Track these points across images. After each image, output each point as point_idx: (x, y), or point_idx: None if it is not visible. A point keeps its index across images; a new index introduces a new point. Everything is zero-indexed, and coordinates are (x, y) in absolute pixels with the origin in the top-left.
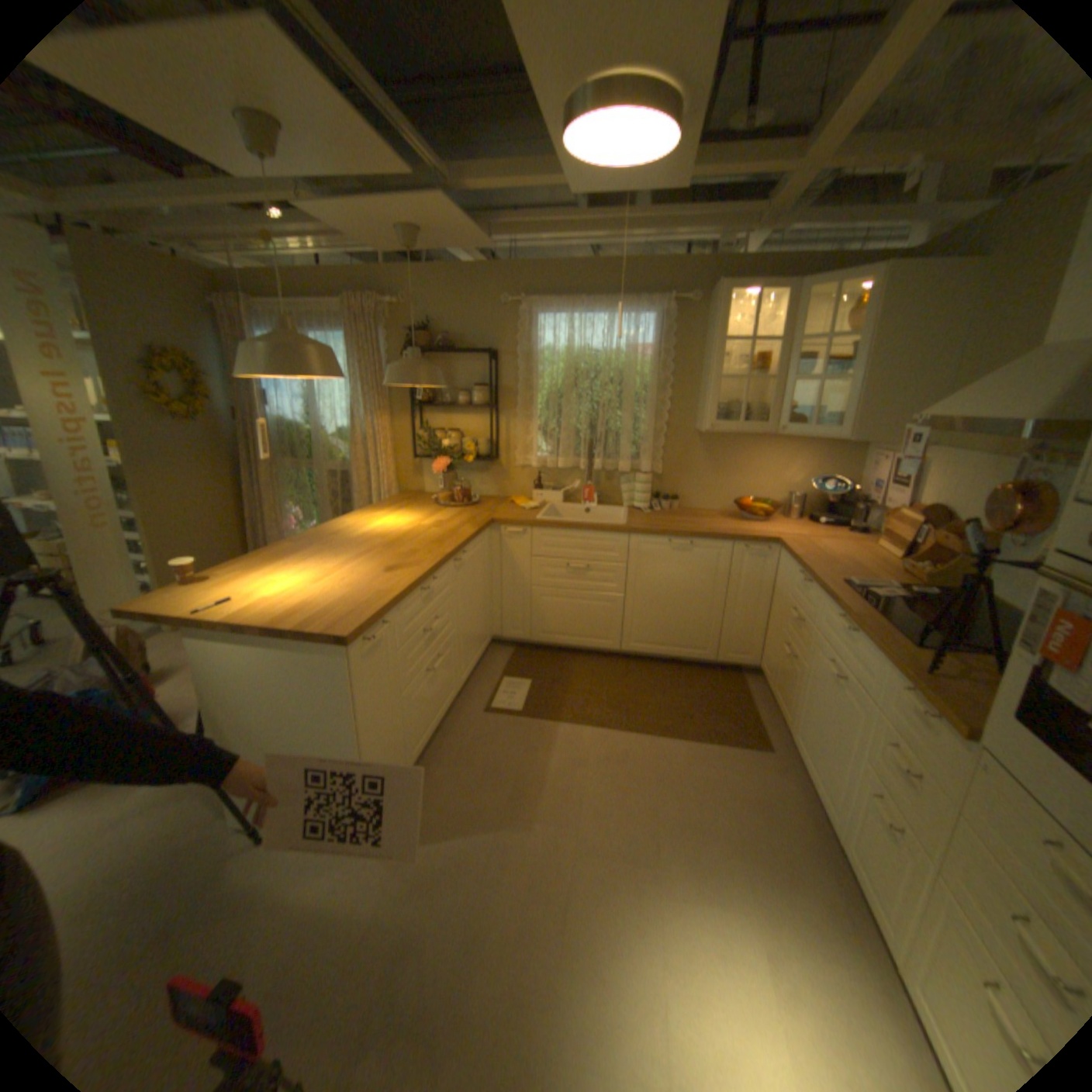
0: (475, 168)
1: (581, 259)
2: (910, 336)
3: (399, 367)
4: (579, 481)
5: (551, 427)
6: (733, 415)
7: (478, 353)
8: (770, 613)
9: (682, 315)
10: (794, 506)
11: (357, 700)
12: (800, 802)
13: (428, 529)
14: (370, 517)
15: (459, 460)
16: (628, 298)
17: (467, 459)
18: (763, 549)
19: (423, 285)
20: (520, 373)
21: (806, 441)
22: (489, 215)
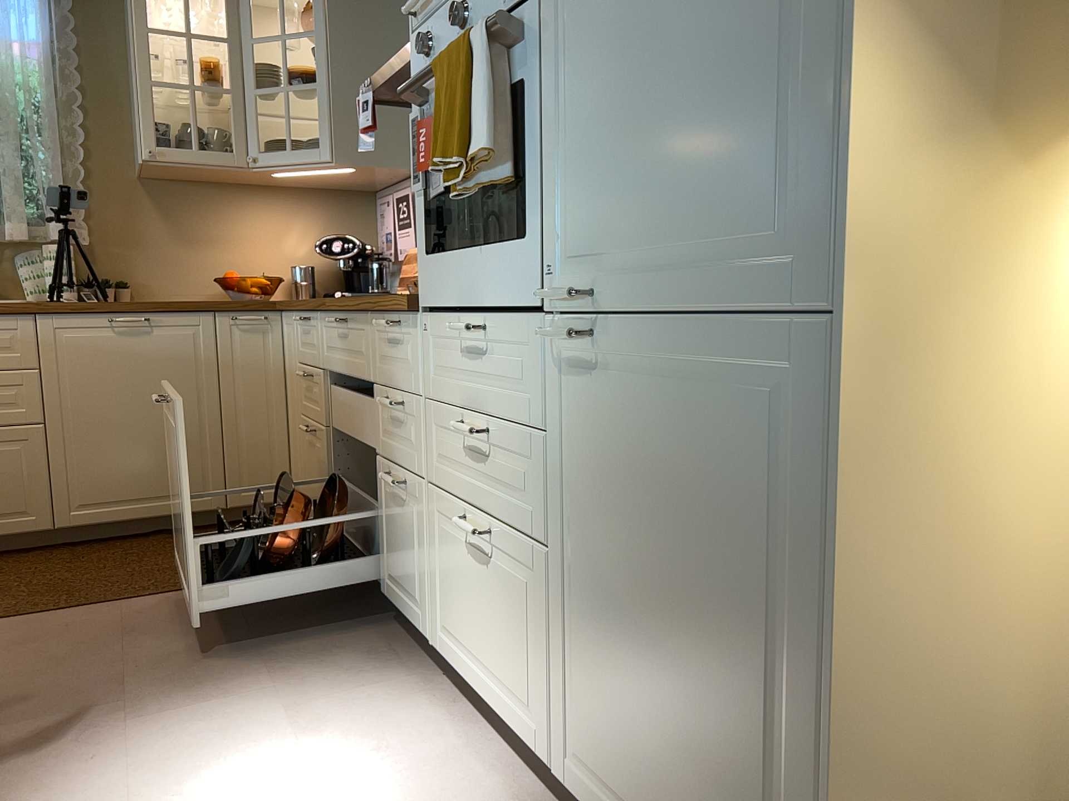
0: None
1: None
2: (366, 41)
3: None
4: None
5: None
6: (183, 143)
7: None
8: (288, 412)
9: (83, 6)
10: (301, 280)
11: None
12: (342, 596)
13: None
14: None
15: None
16: None
17: None
18: (256, 317)
19: None
20: None
21: (301, 197)
22: None
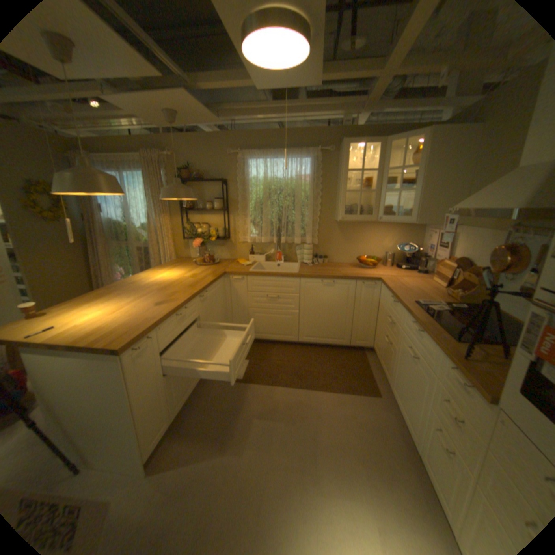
0: (204, 76)
1: (269, 129)
2: (445, 166)
3: (167, 188)
4: (273, 249)
5: (257, 220)
6: (353, 212)
7: (216, 181)
8: (377, 318)
9: (325, 159)
10: (388, 259)
11: (129, 386)
12: (396, 427)
13: (187, 278)
14: (156, 273)
15: (208, 239)
16: (296, 149)
17: (211, 239)
18: (372, 284)
19: (185, 145)
20: (239, 191)
21: (393, 224)
22: (217, 105)
